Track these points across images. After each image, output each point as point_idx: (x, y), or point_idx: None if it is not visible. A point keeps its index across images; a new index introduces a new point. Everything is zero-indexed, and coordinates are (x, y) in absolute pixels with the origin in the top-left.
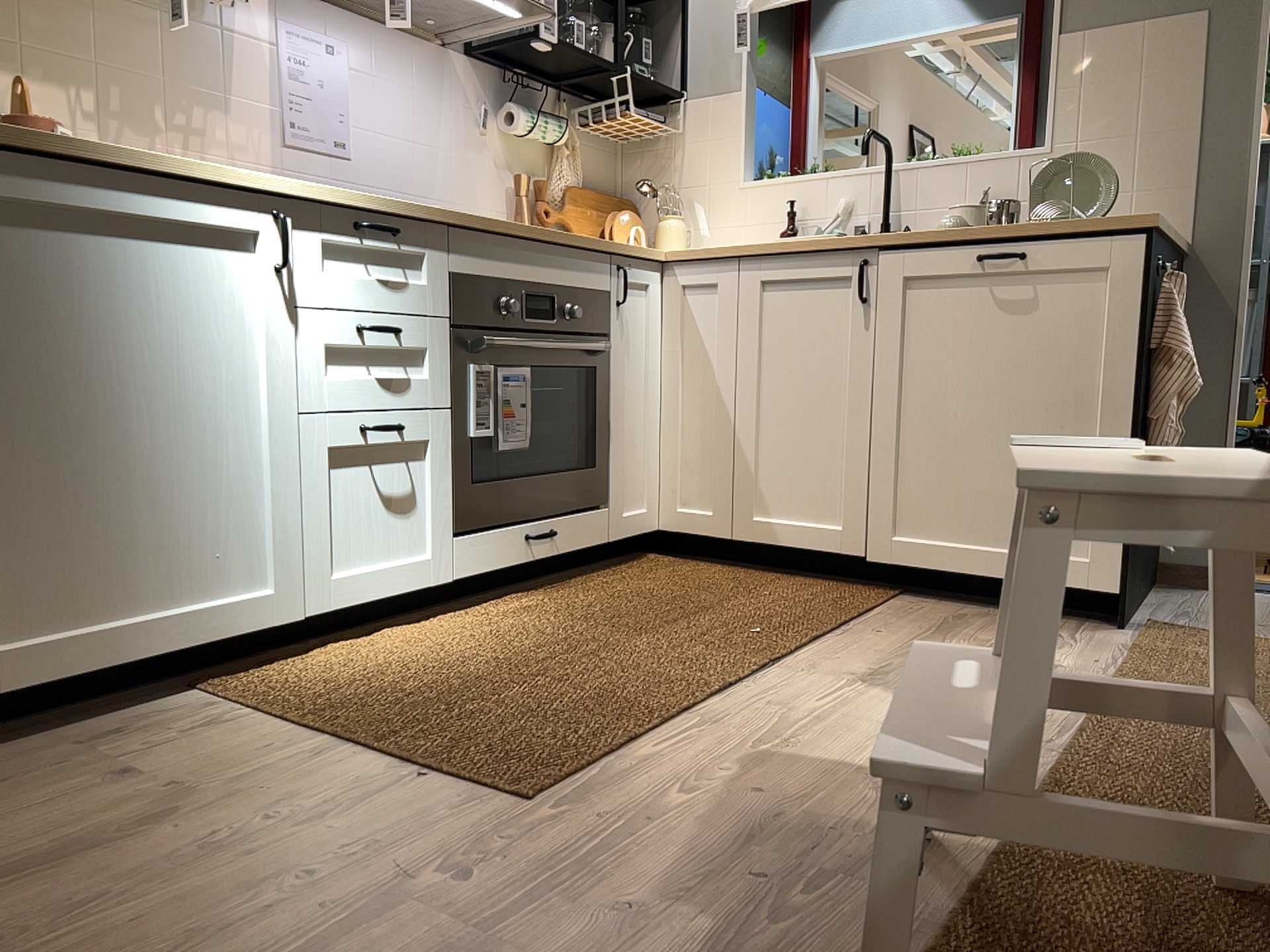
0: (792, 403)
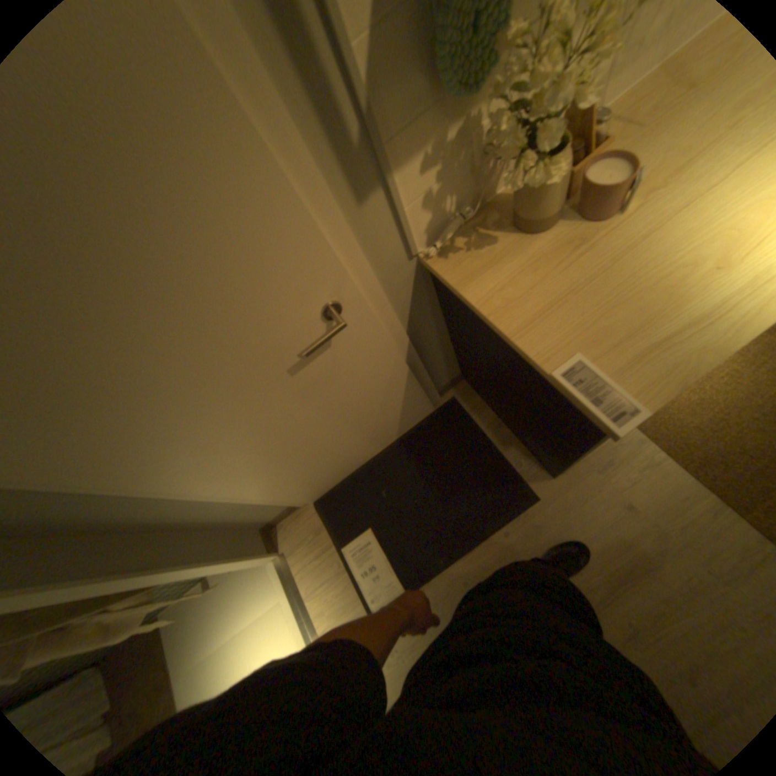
0: None
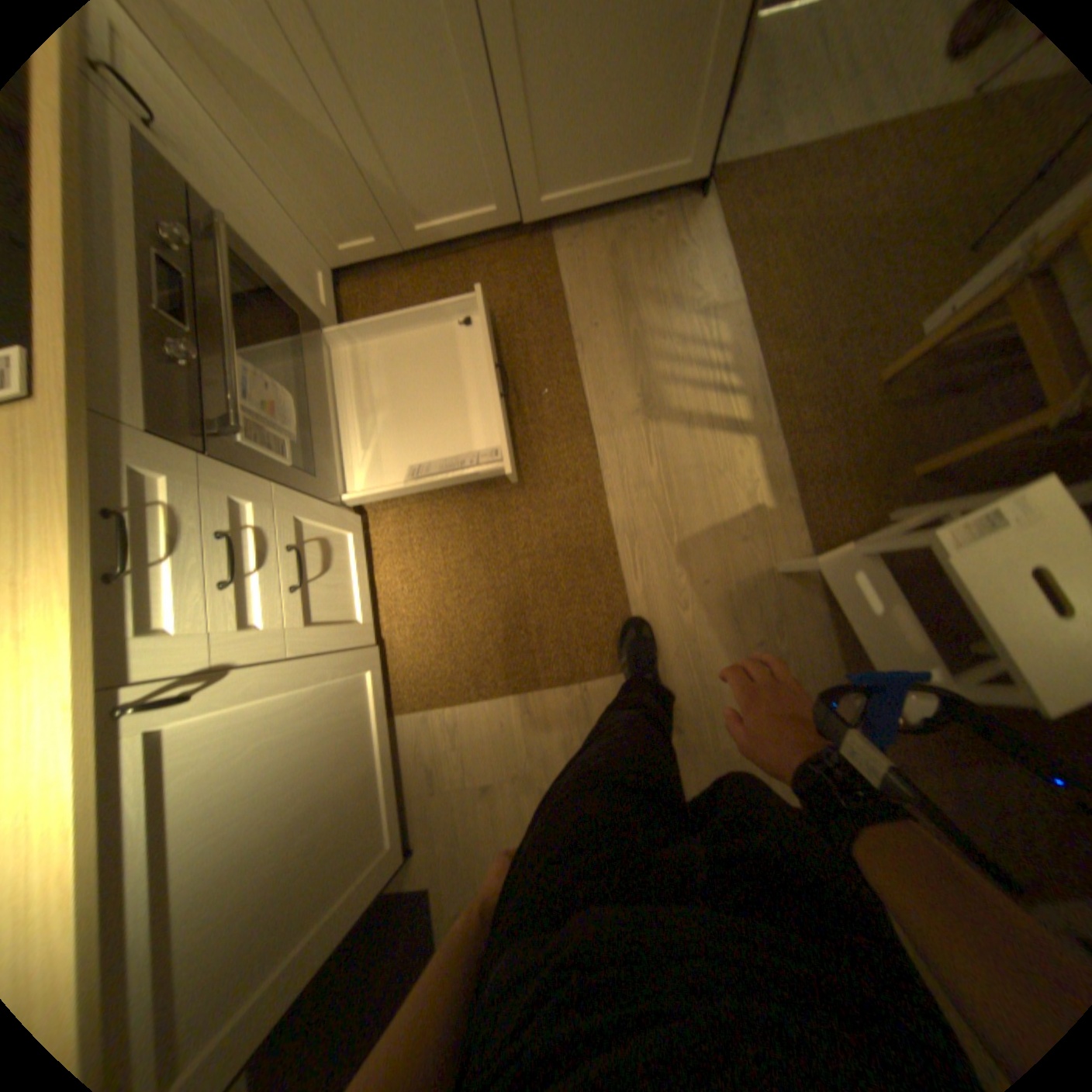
0: (400, 110)
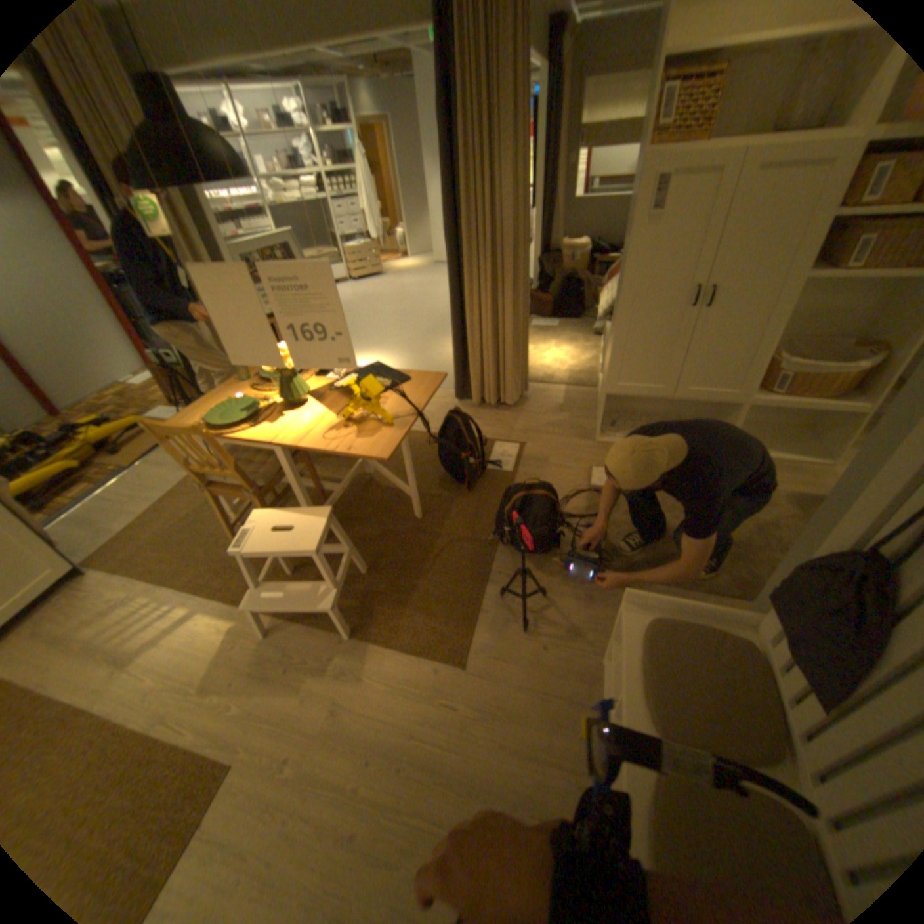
0: None
